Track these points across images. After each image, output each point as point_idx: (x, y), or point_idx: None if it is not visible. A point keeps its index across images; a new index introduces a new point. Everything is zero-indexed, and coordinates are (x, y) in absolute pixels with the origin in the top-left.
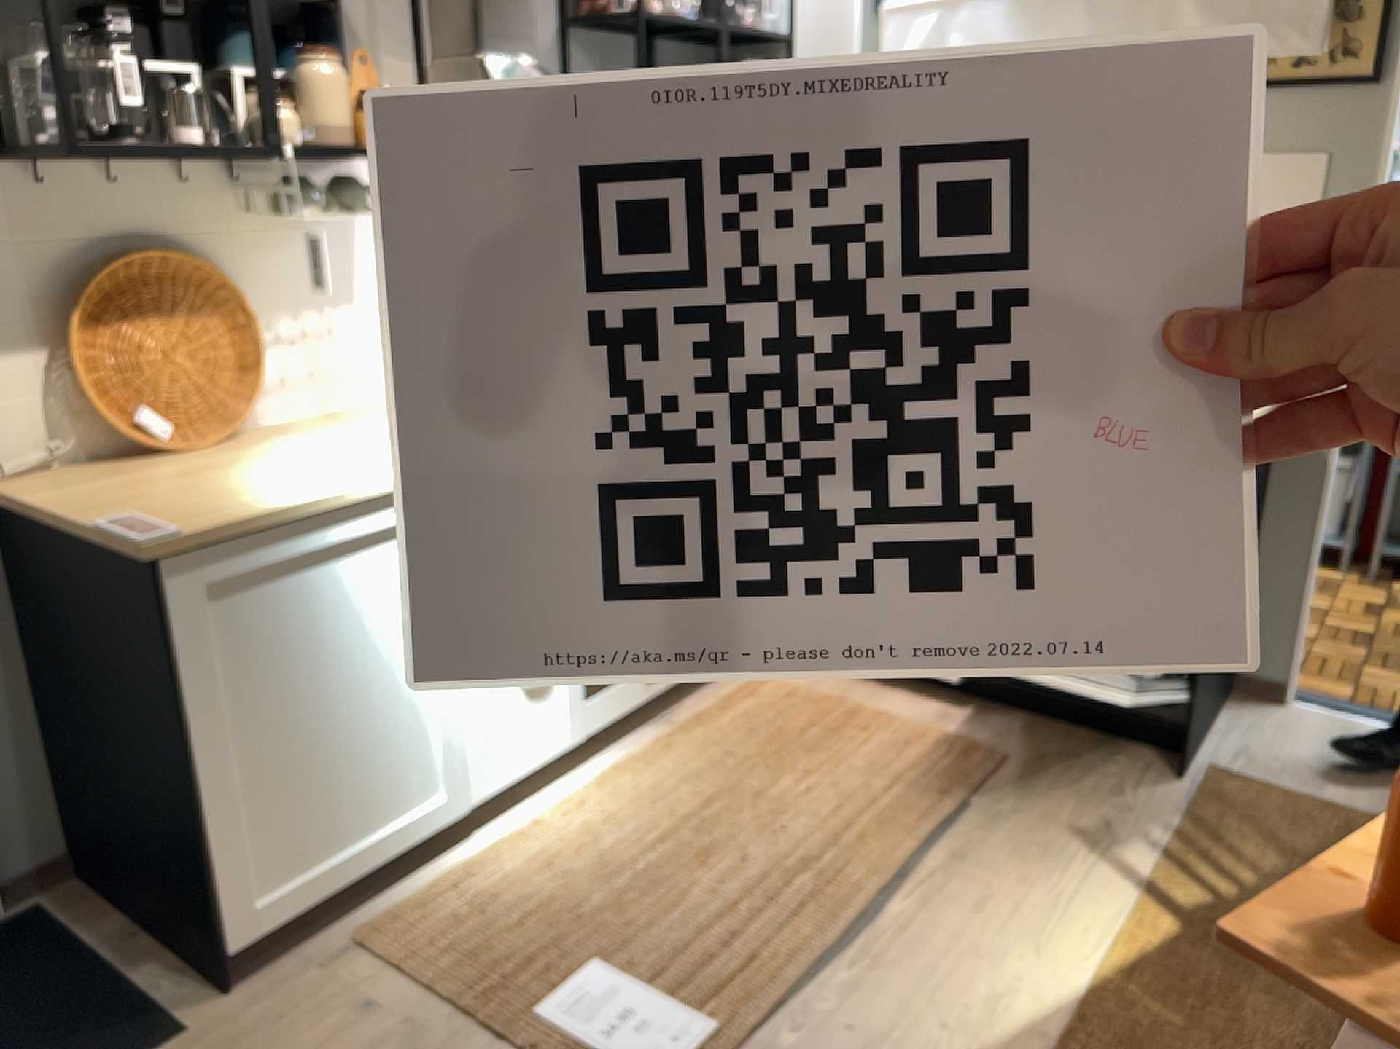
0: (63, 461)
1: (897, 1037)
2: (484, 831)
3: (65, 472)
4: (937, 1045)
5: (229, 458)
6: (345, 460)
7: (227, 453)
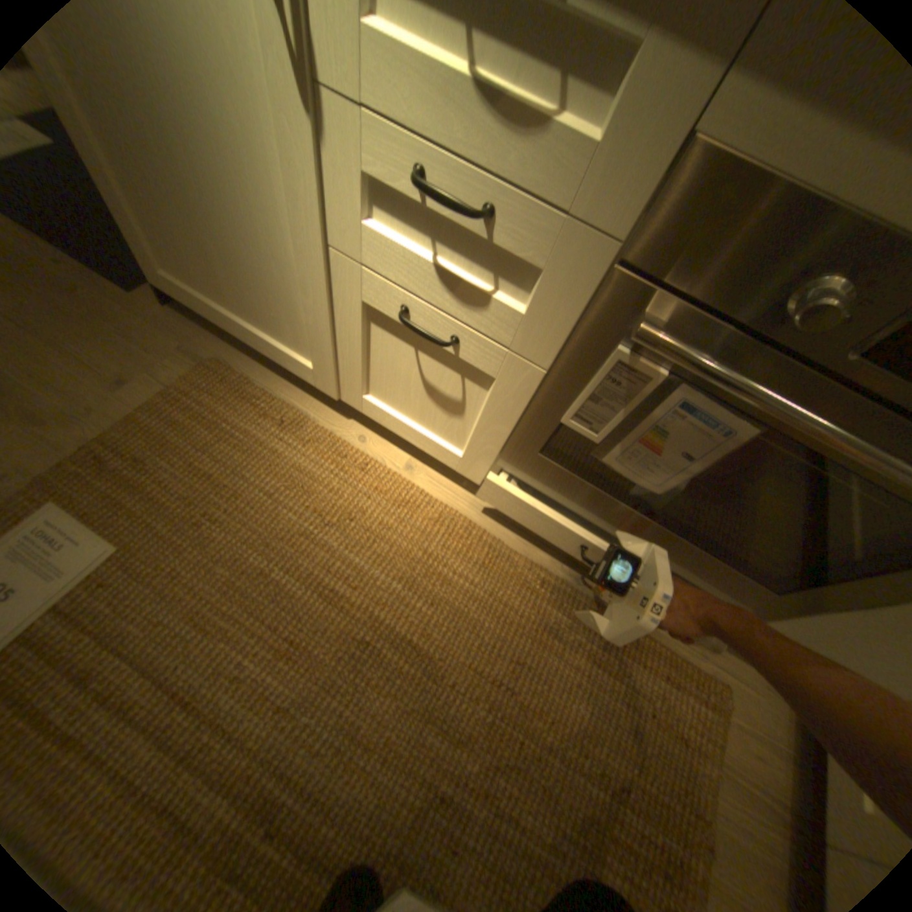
0: None
1: None
2: (361, 424)
3: None
4: None
5: None
6: None
7: None
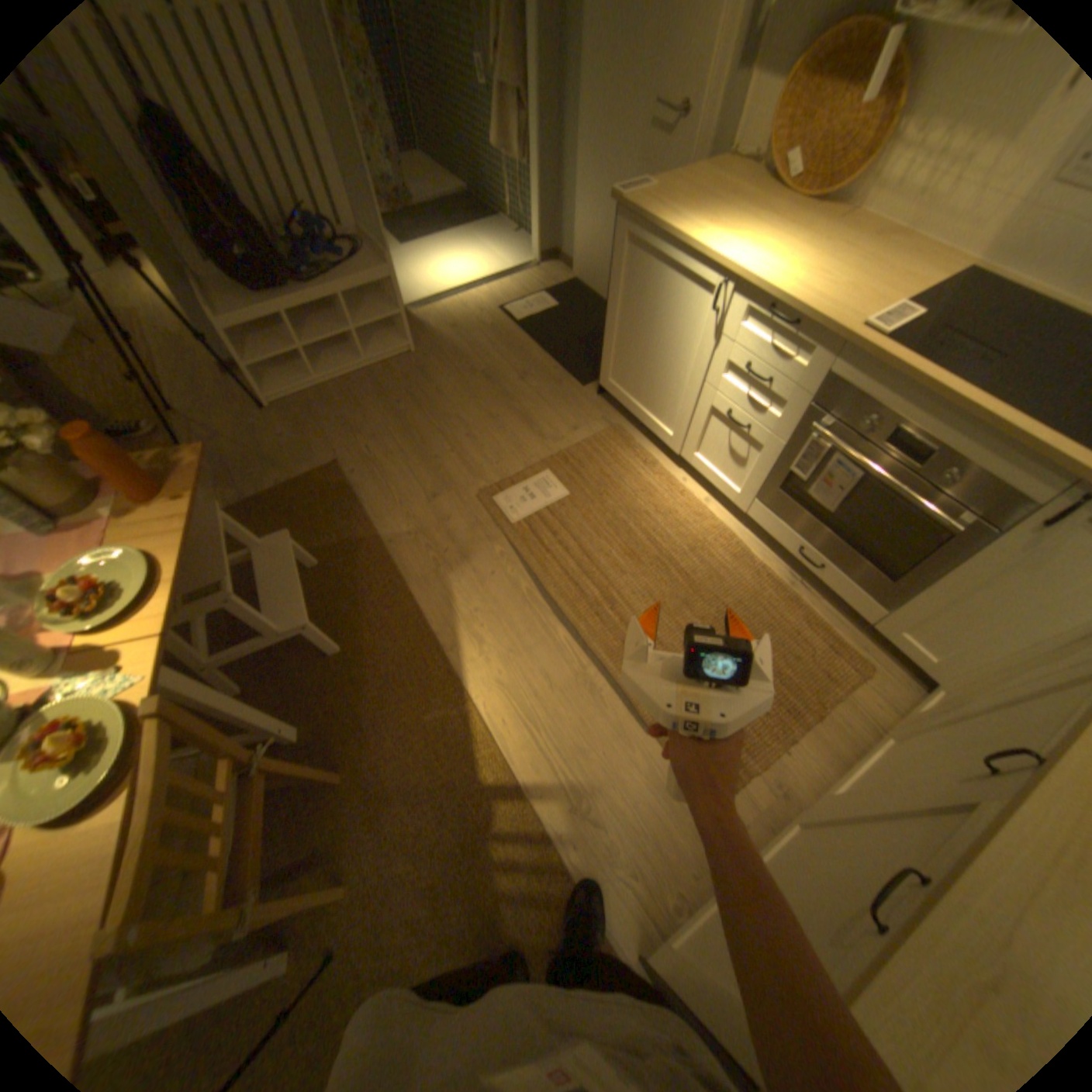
0: (764, 162)
1: (481, 589)
2: (683, 474)
3: (749, 166)
4: (470, 603)
5: (772, 203)
6: (758, 235)
7: (785, 202)
